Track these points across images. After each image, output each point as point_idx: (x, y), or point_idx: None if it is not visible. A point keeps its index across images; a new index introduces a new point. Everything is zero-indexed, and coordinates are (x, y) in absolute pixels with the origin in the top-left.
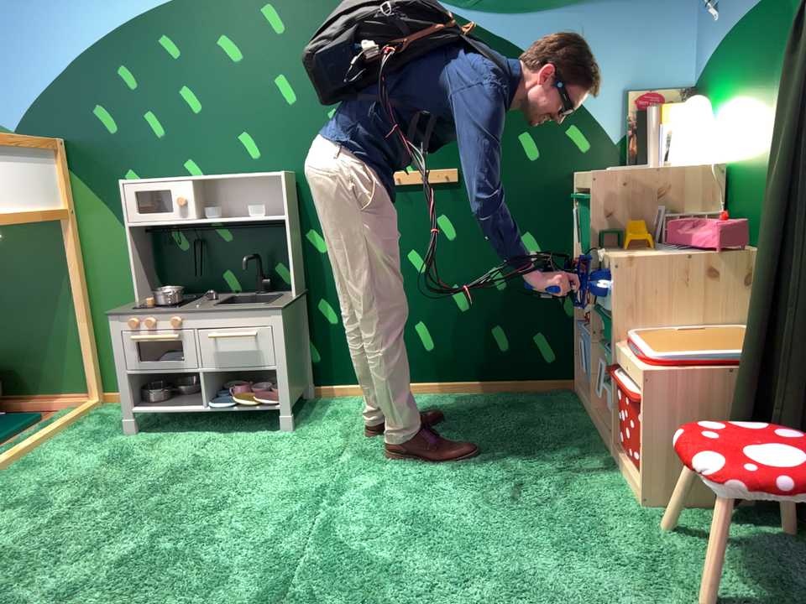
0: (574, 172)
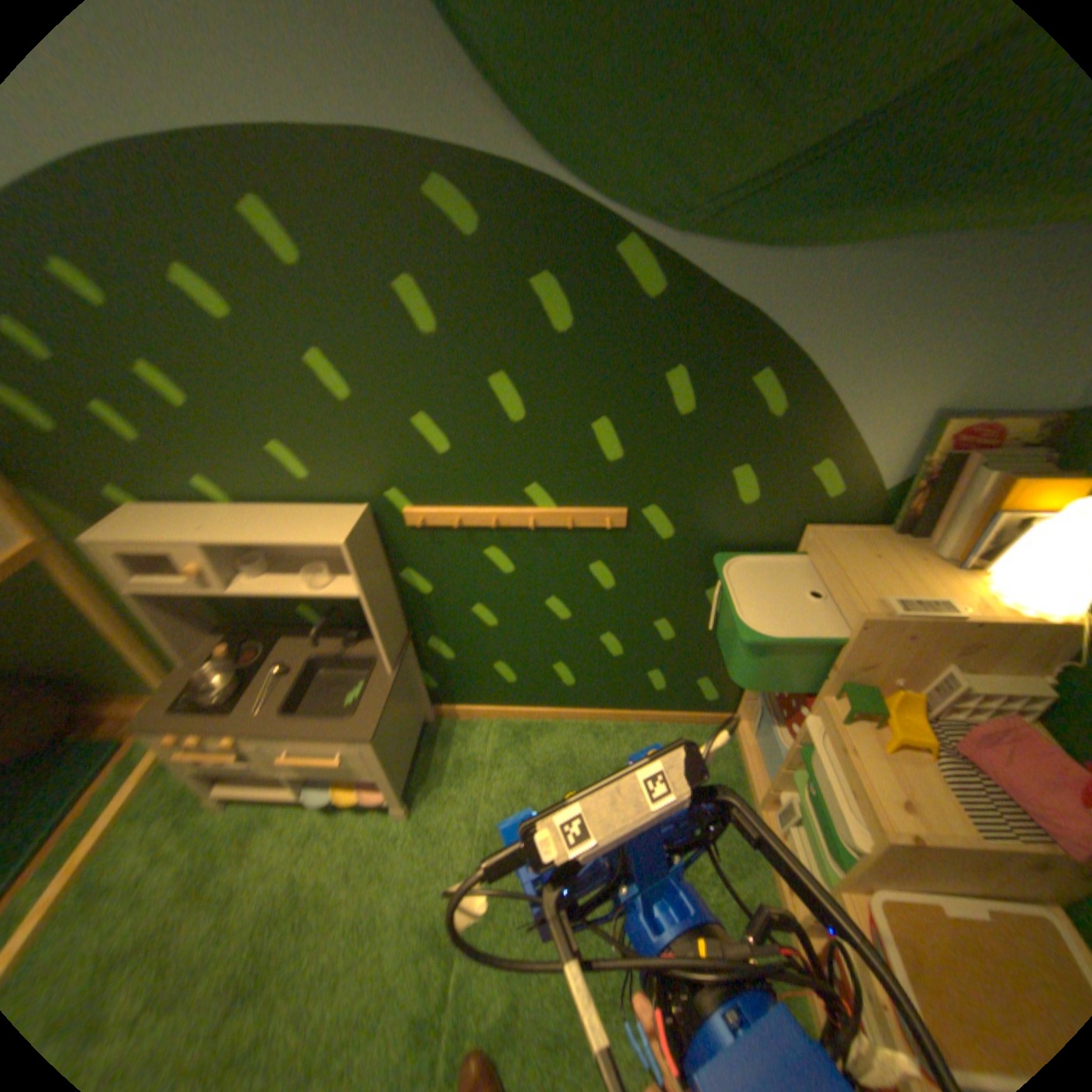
0: (810, 525)
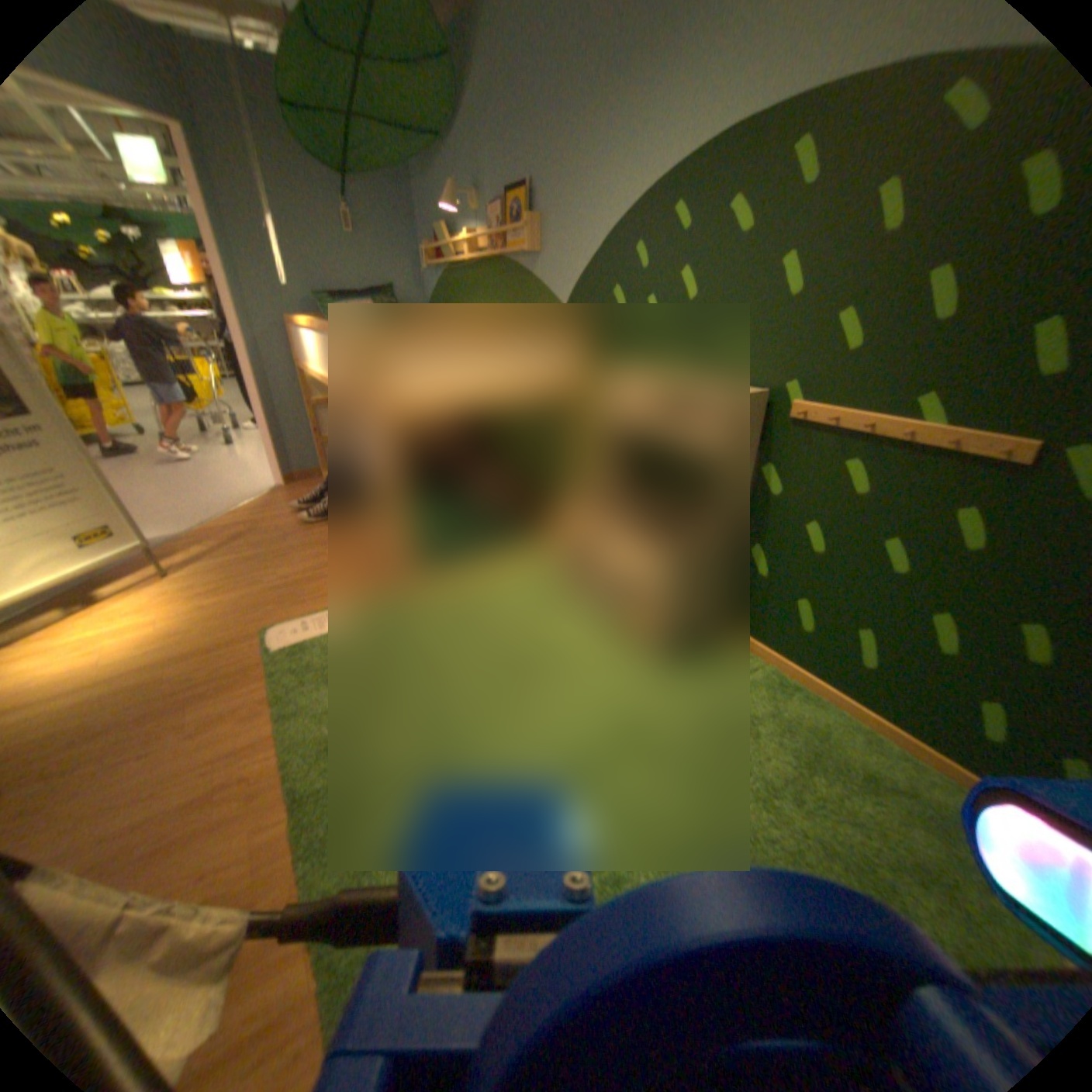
0: None
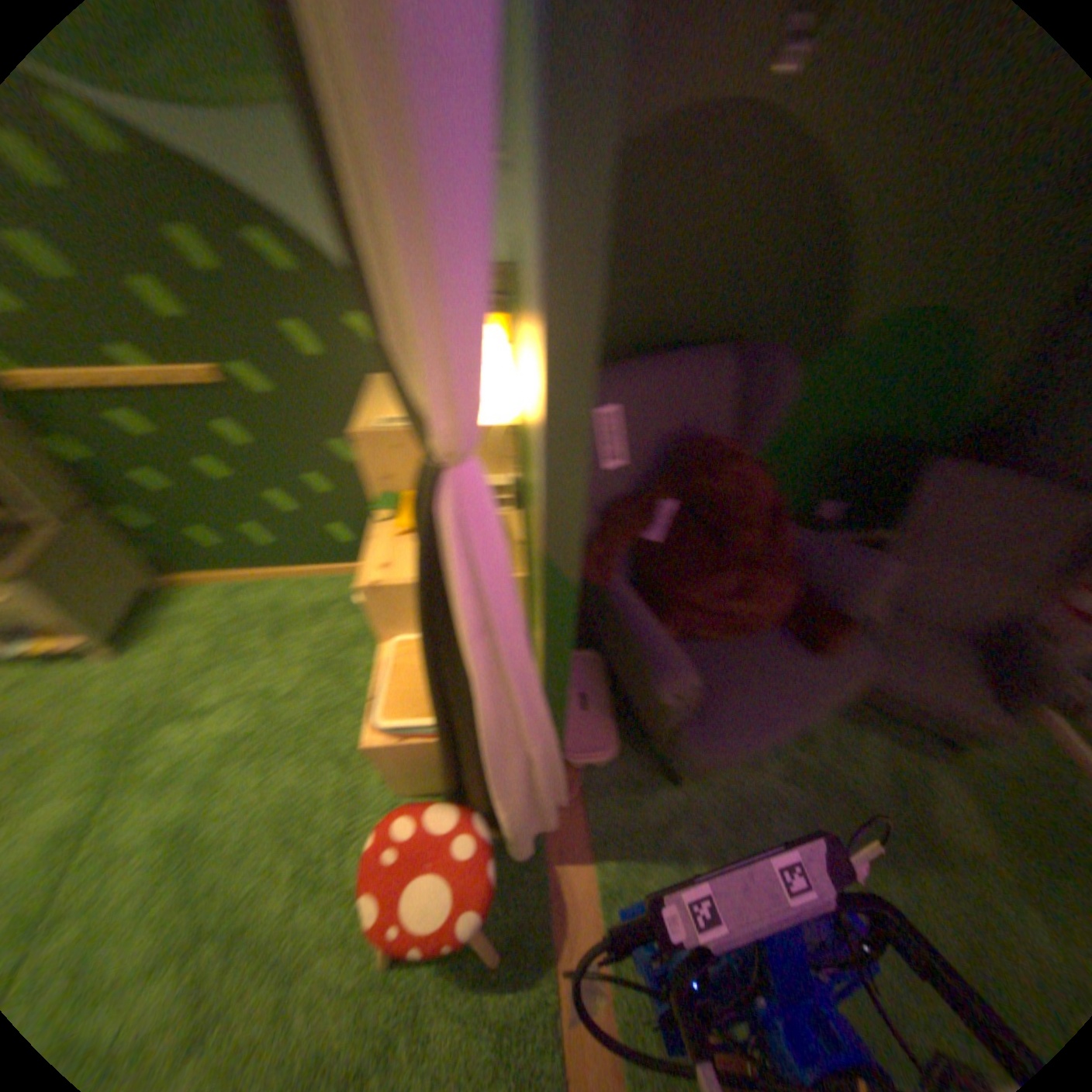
0: (369, 376)
